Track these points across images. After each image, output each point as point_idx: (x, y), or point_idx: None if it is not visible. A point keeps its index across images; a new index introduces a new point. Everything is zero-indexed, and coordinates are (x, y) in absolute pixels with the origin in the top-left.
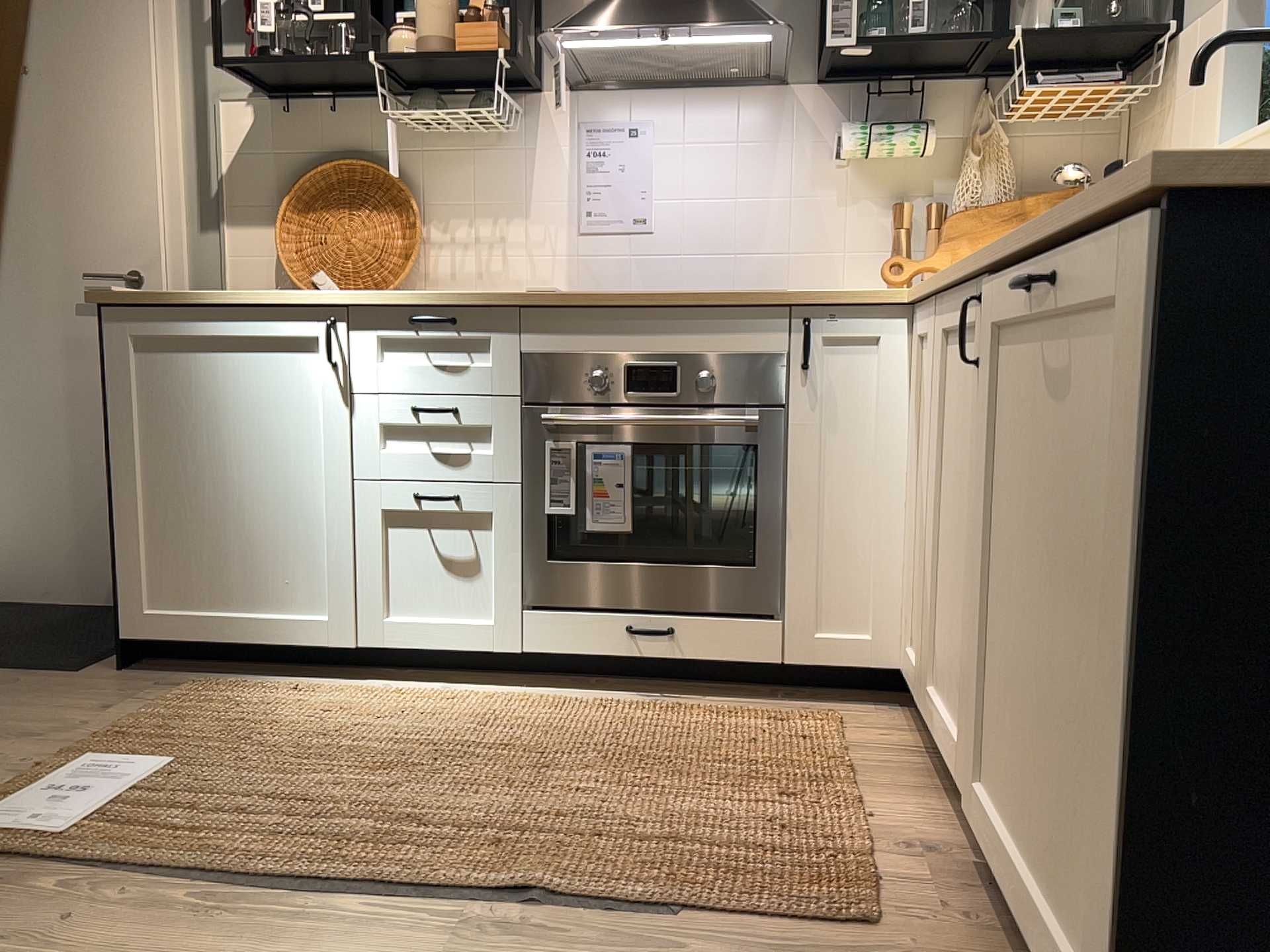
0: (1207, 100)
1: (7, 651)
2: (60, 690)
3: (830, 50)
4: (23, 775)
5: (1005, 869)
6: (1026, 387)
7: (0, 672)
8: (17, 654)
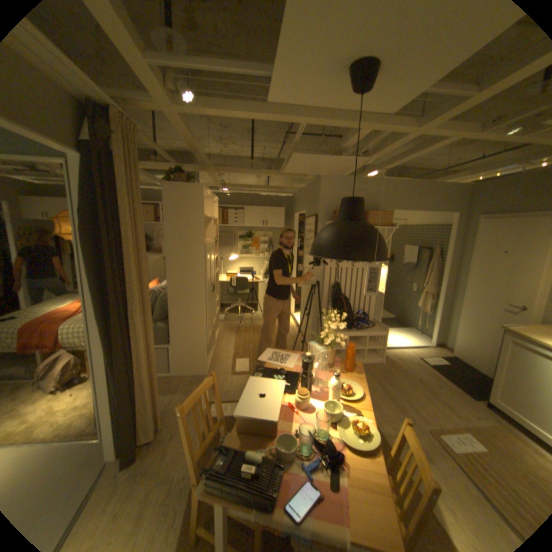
0: None
1: (463, 384)
2: (471, 405)
3: None
4: (455, 427)
5: None
6: None
7: (460, 390)
8: (465, 386)
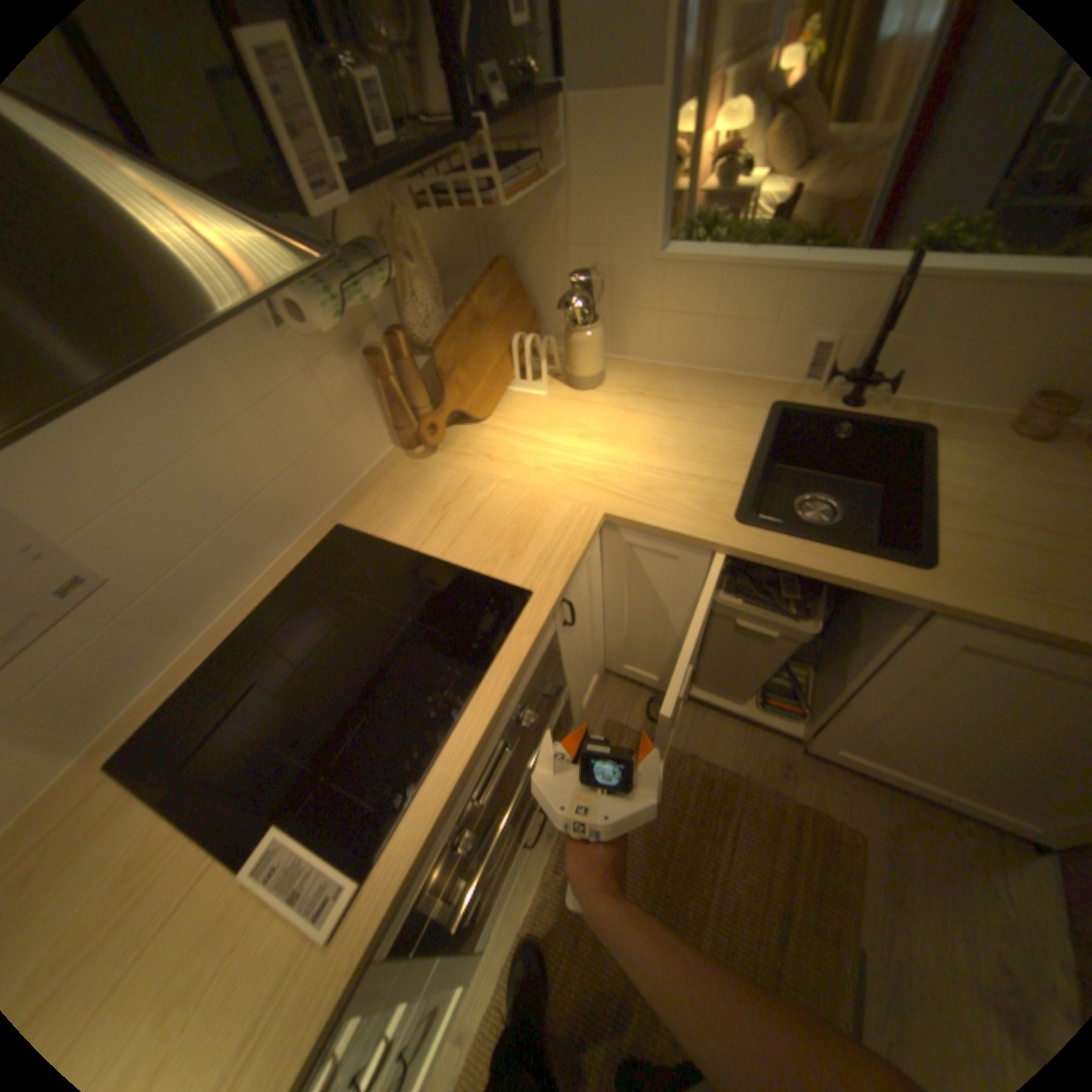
0: (638, 196)
1: None
2: None
3: (304, 205)
4: None
5: (874, 776)
6: (991, 675)
7: None
8: None
